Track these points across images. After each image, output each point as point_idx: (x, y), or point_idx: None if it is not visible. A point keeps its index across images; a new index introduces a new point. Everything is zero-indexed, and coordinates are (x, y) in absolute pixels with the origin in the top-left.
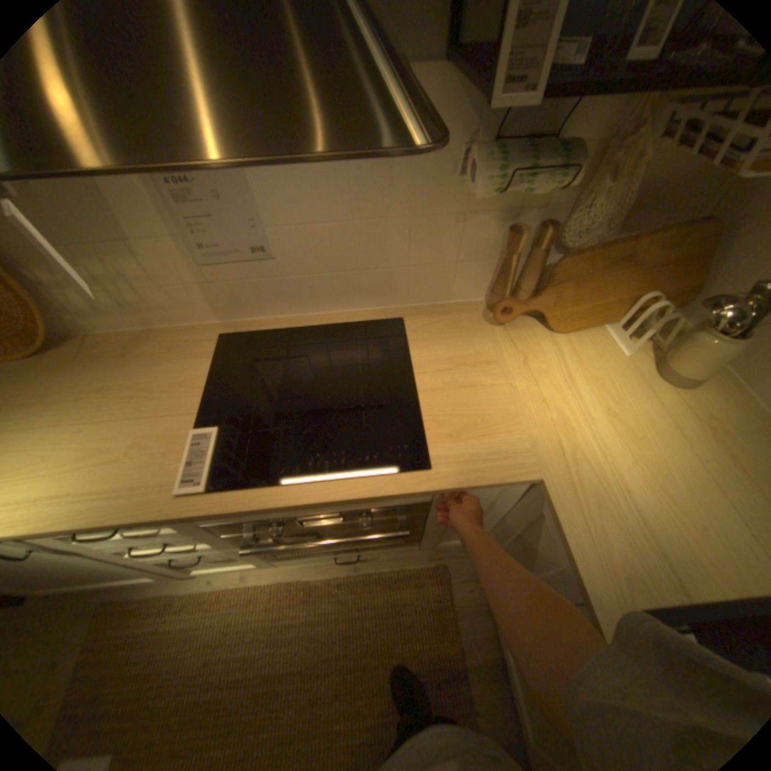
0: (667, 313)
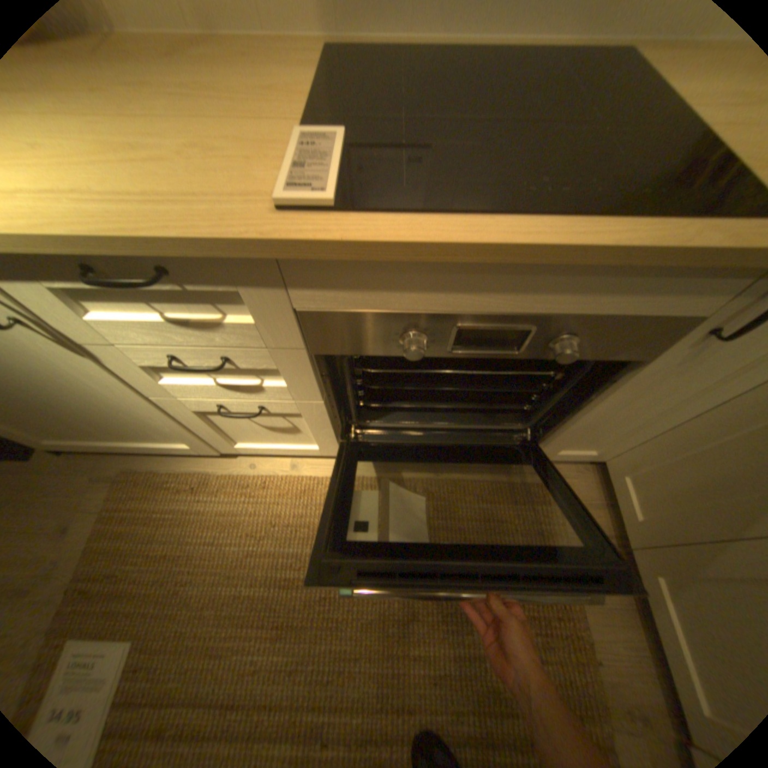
0: None
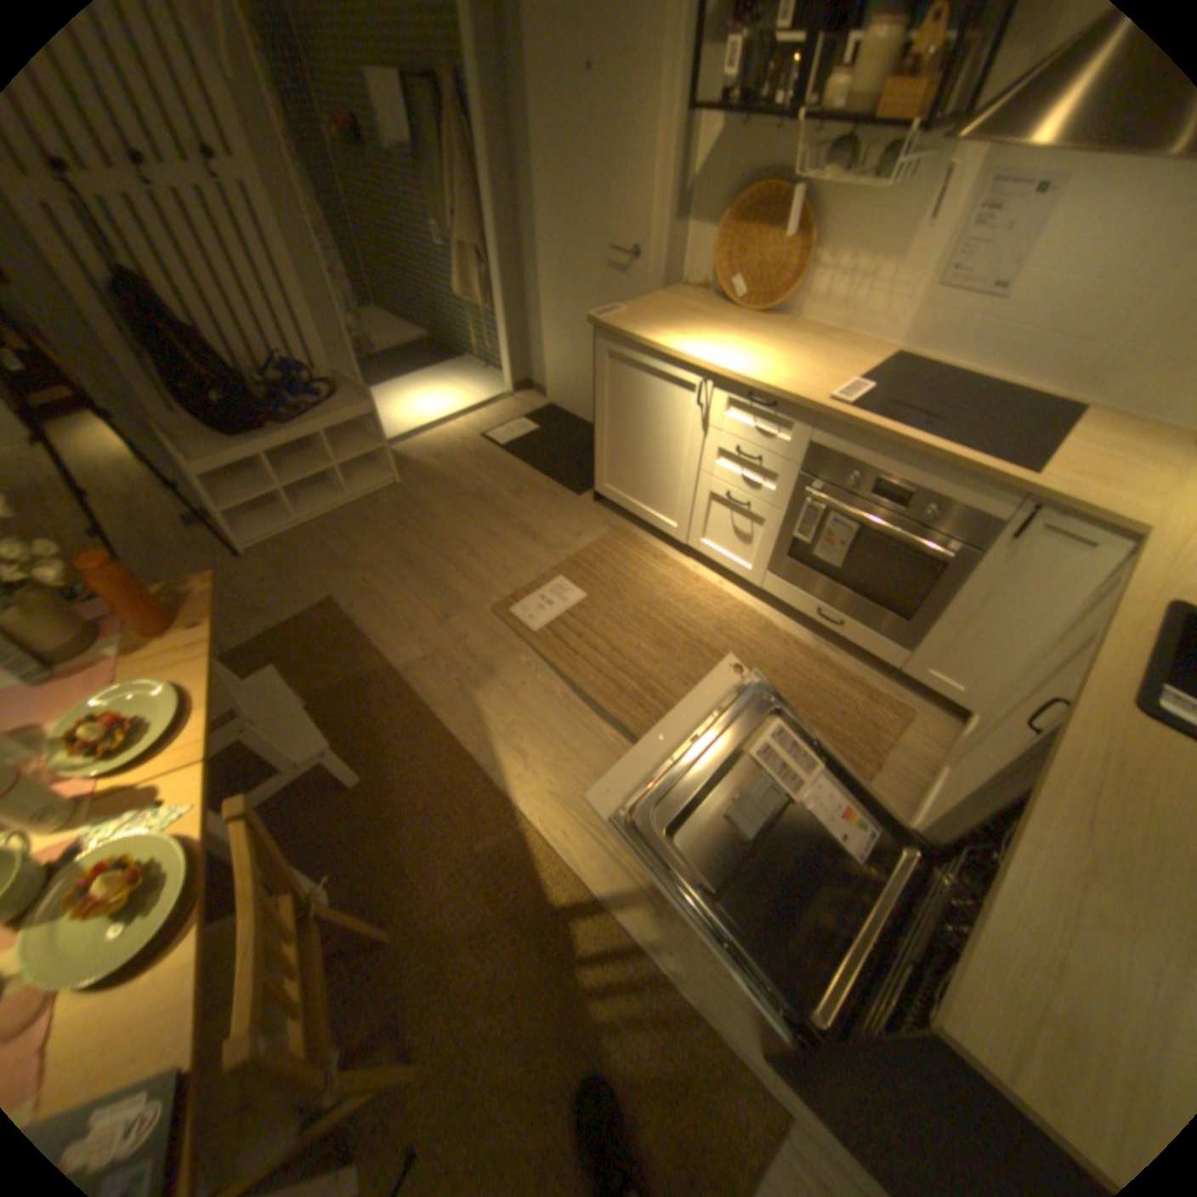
0: None
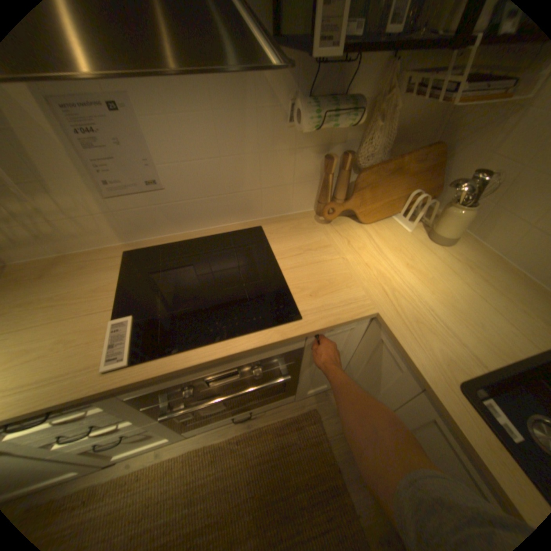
0: (426, 205)
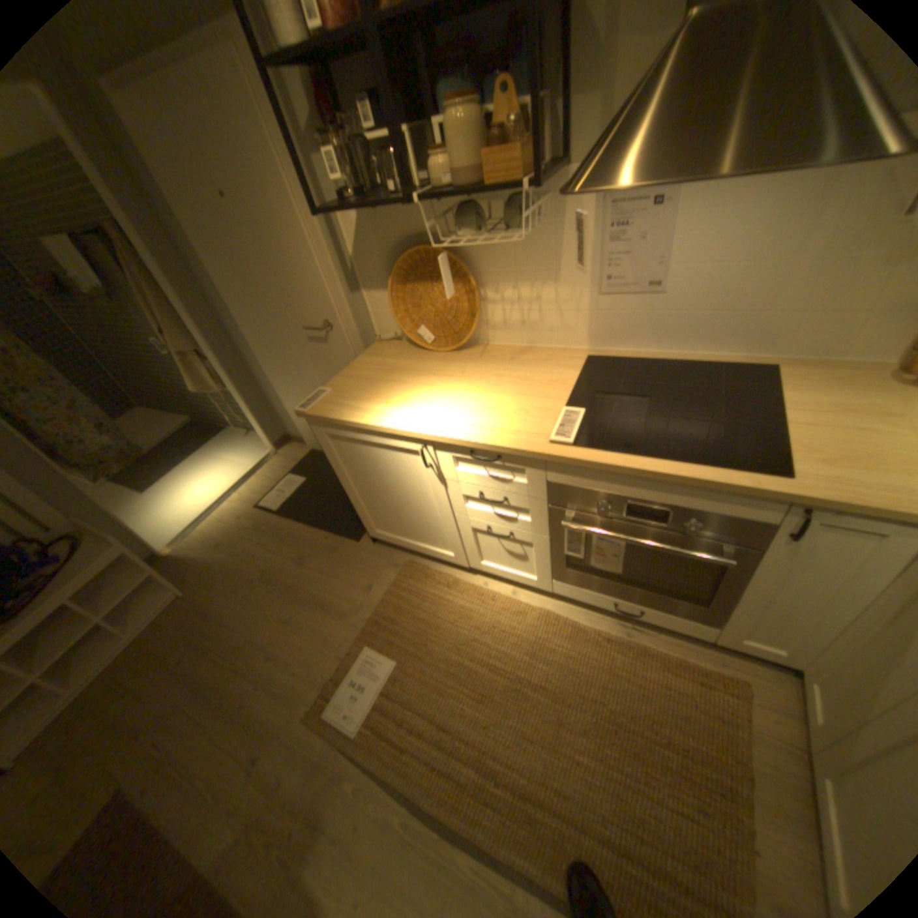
0: None
